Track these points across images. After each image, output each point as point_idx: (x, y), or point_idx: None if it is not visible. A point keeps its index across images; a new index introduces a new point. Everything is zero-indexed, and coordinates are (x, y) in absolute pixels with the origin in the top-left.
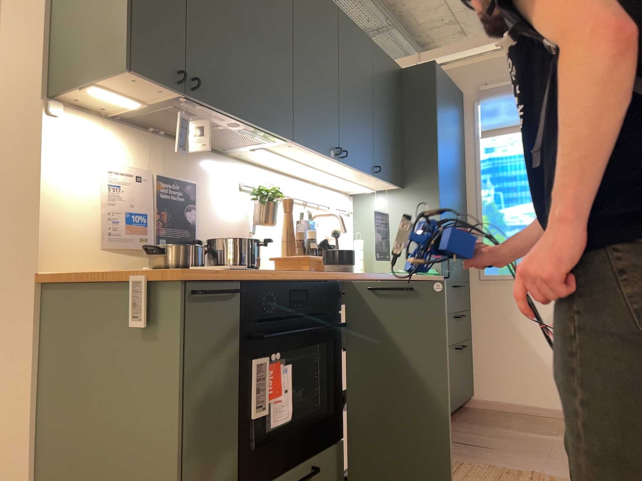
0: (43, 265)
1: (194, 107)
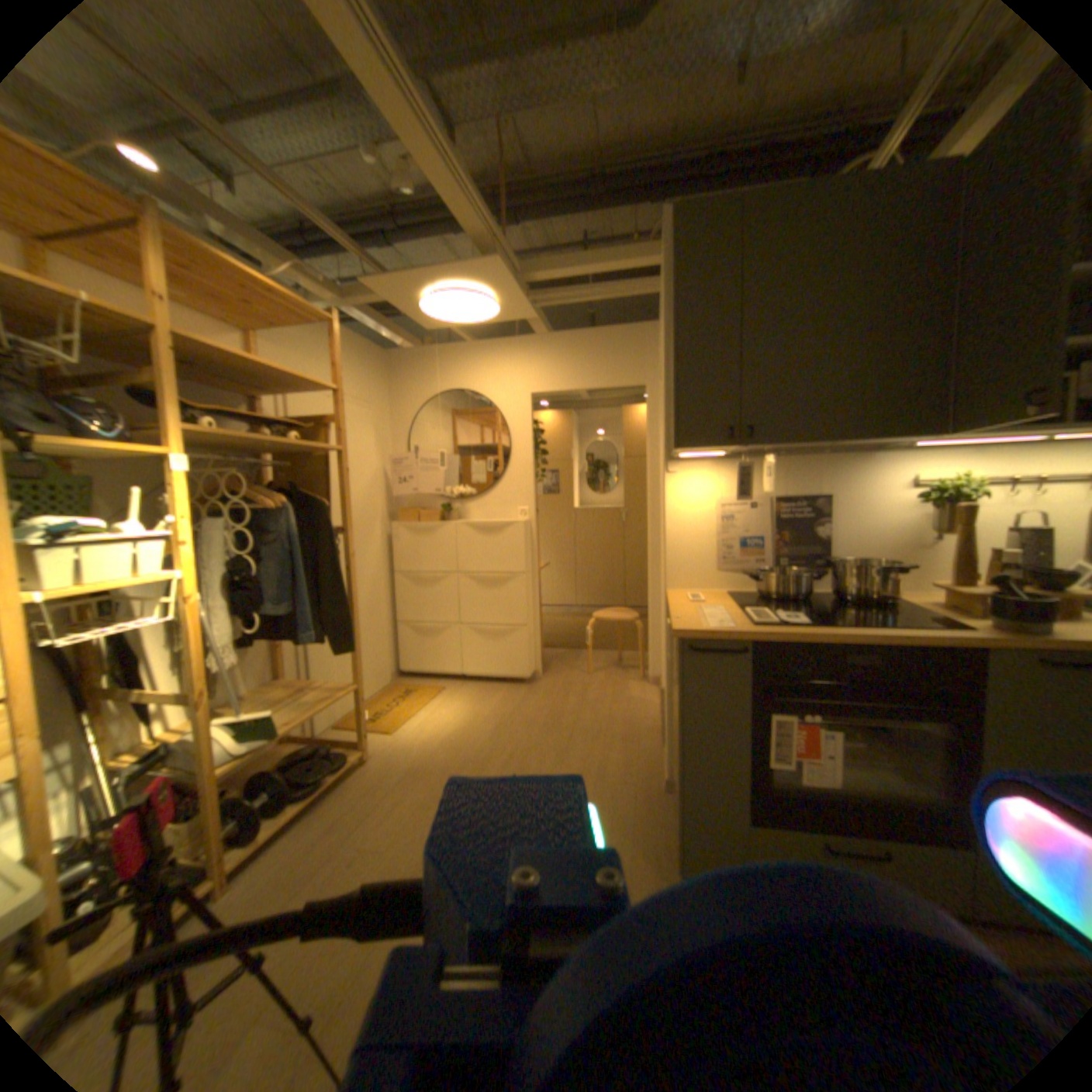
0: (669, 583)
1: (767, 445)
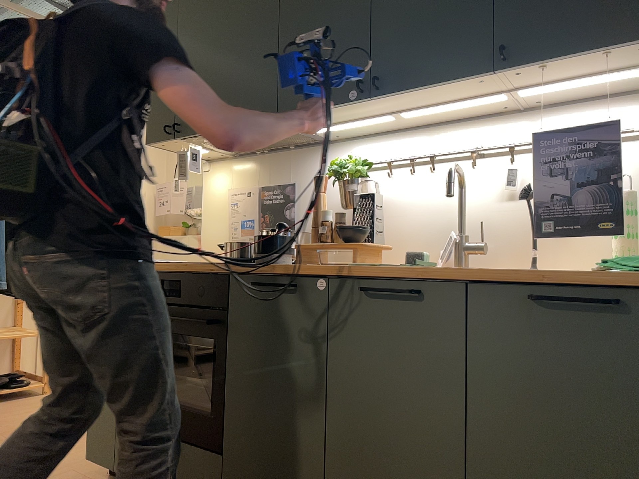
0: None
1: (198, 140)
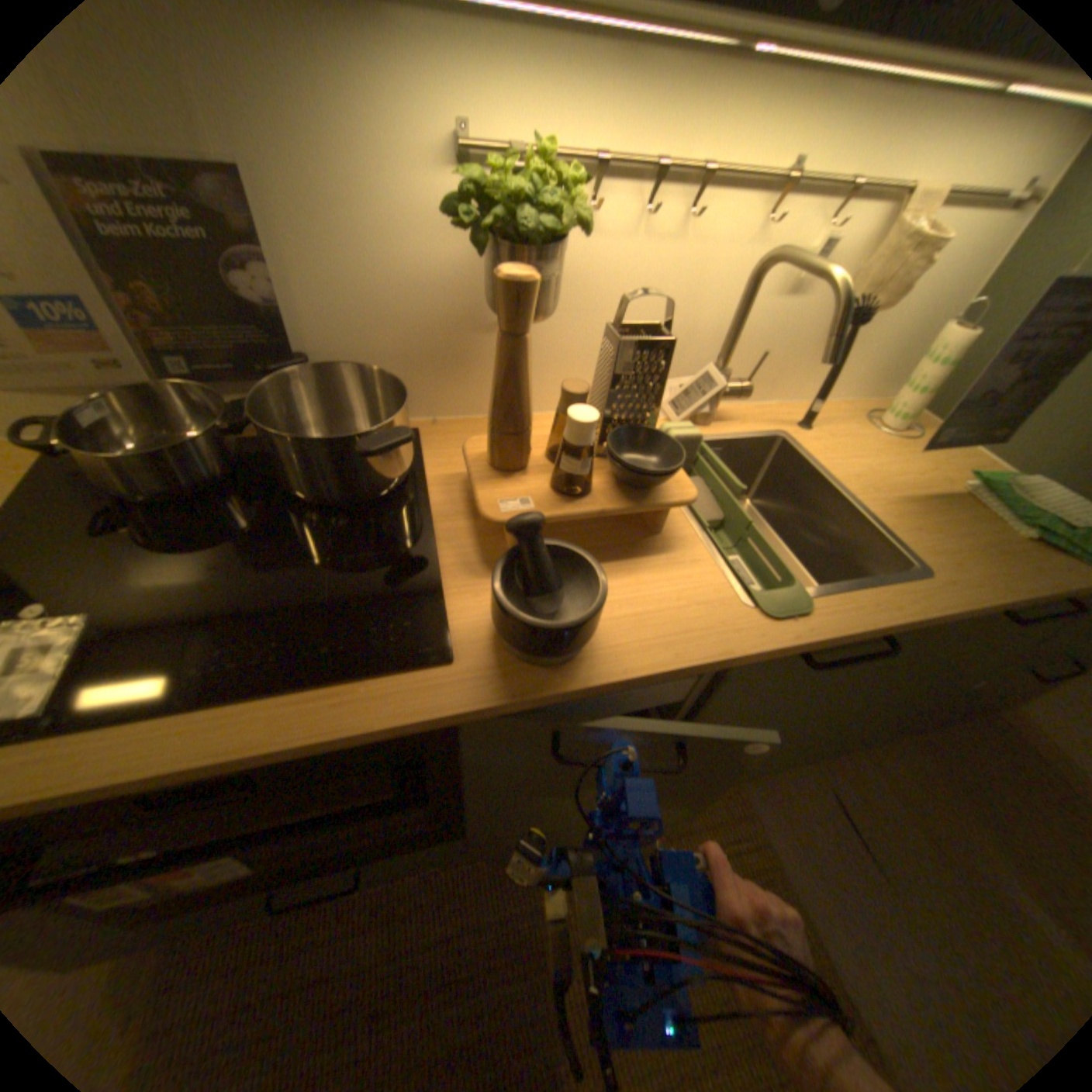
0: None
1: None
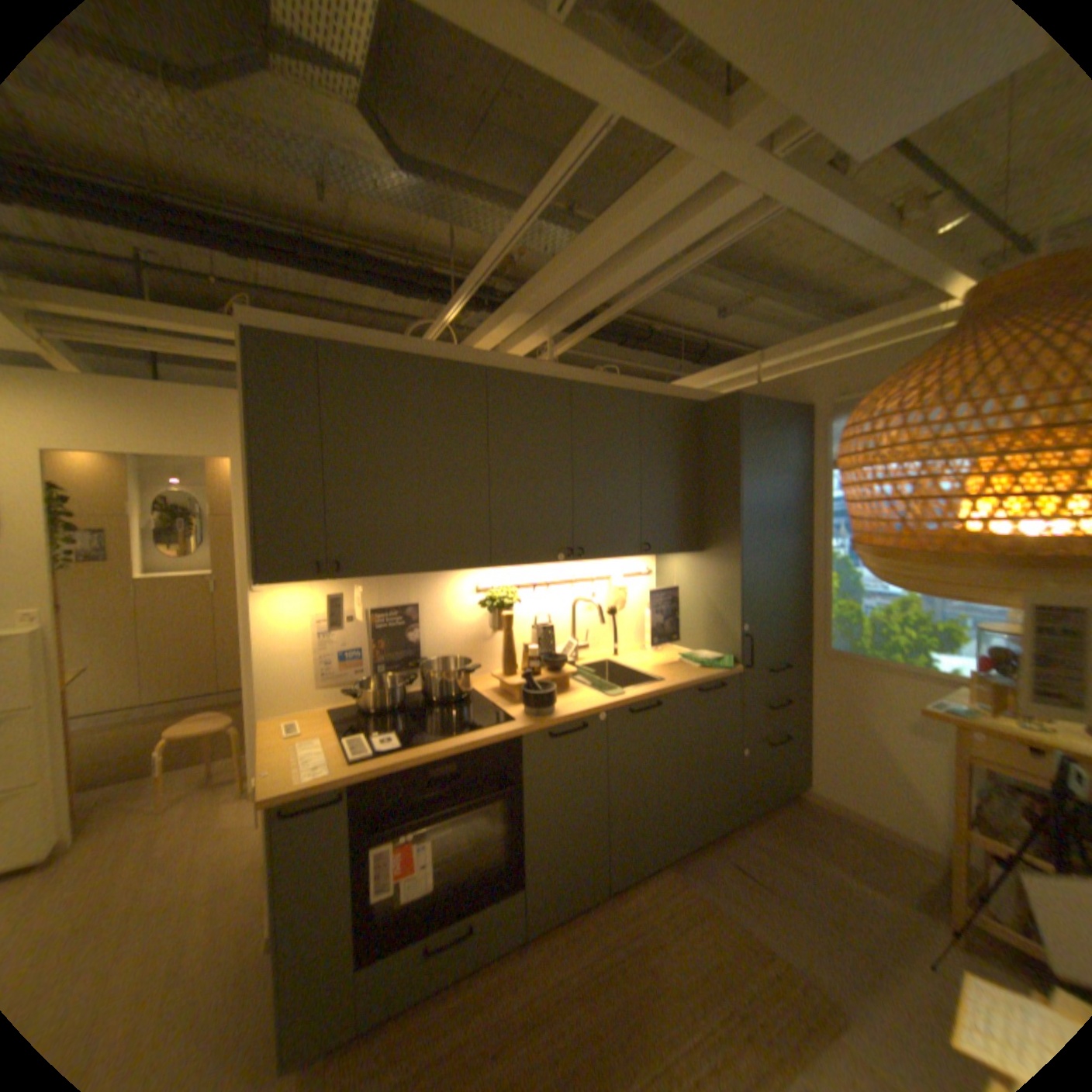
0: (260, 715)
1: (354, 578)
